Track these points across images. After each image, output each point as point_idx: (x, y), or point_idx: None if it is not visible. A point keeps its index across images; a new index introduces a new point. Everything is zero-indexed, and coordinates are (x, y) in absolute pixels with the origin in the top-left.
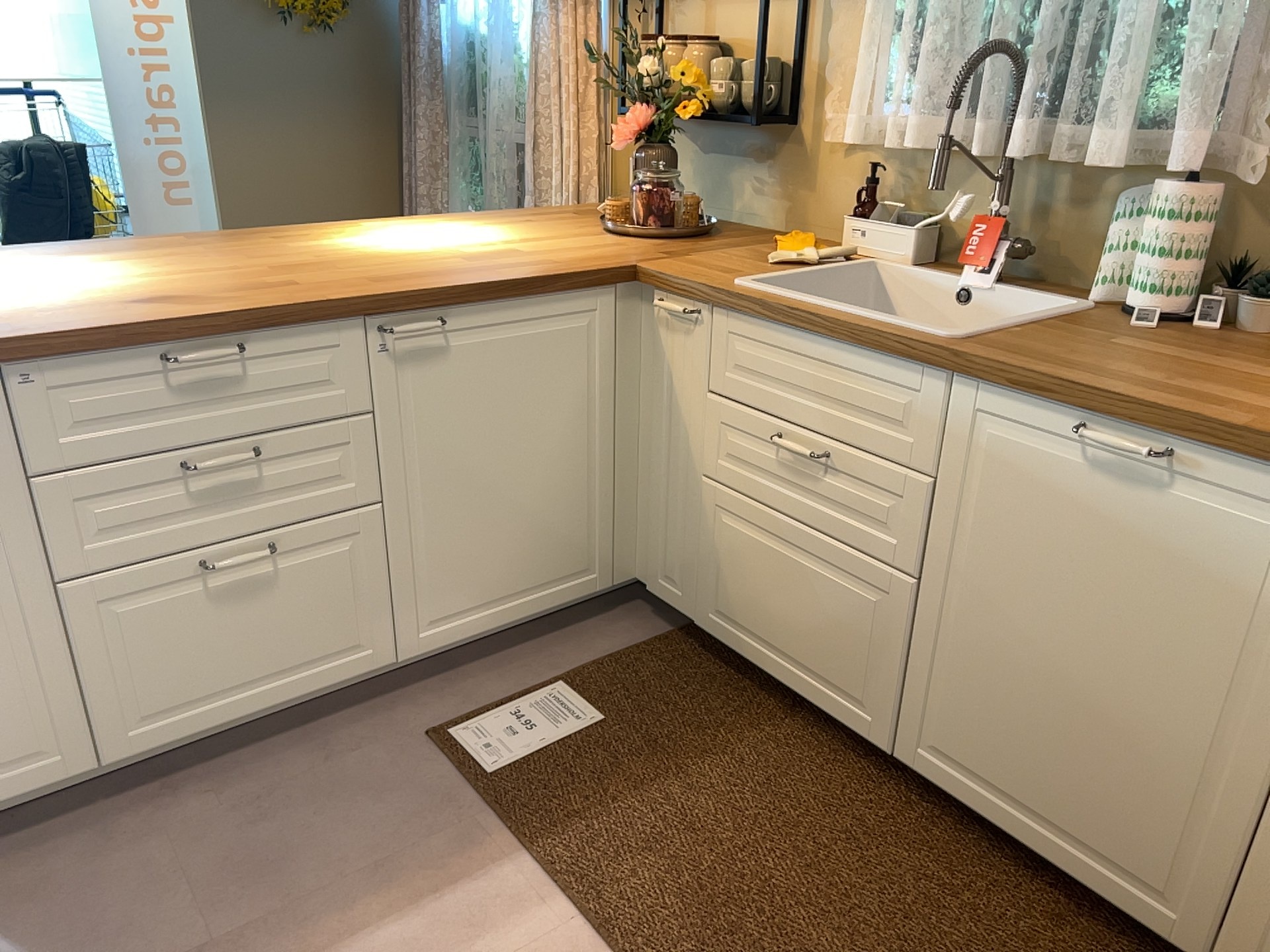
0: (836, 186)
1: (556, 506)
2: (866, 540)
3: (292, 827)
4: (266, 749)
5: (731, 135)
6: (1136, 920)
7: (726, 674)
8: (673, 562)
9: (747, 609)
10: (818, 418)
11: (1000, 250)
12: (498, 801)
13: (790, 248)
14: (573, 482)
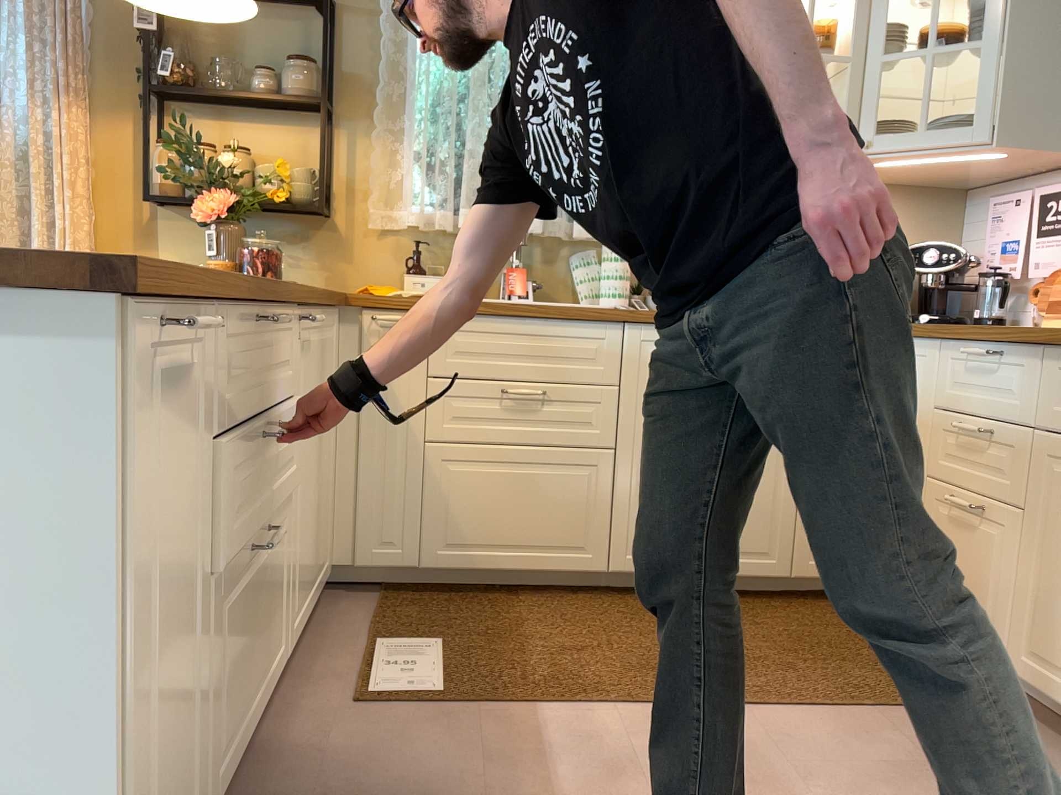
0: (375, 257)
1: (322, 496)
2: (578, 438)
3: (383, 794)
4: (247, 785)
5: (261, 223)
6: (759, 576)
7: (453, 596)
8: (389, 527)
9: (477, 530)
10: (531, 371)
11: (530, 283)
12: (473, 700)
13: (389, 291)
14: (326, 474)
